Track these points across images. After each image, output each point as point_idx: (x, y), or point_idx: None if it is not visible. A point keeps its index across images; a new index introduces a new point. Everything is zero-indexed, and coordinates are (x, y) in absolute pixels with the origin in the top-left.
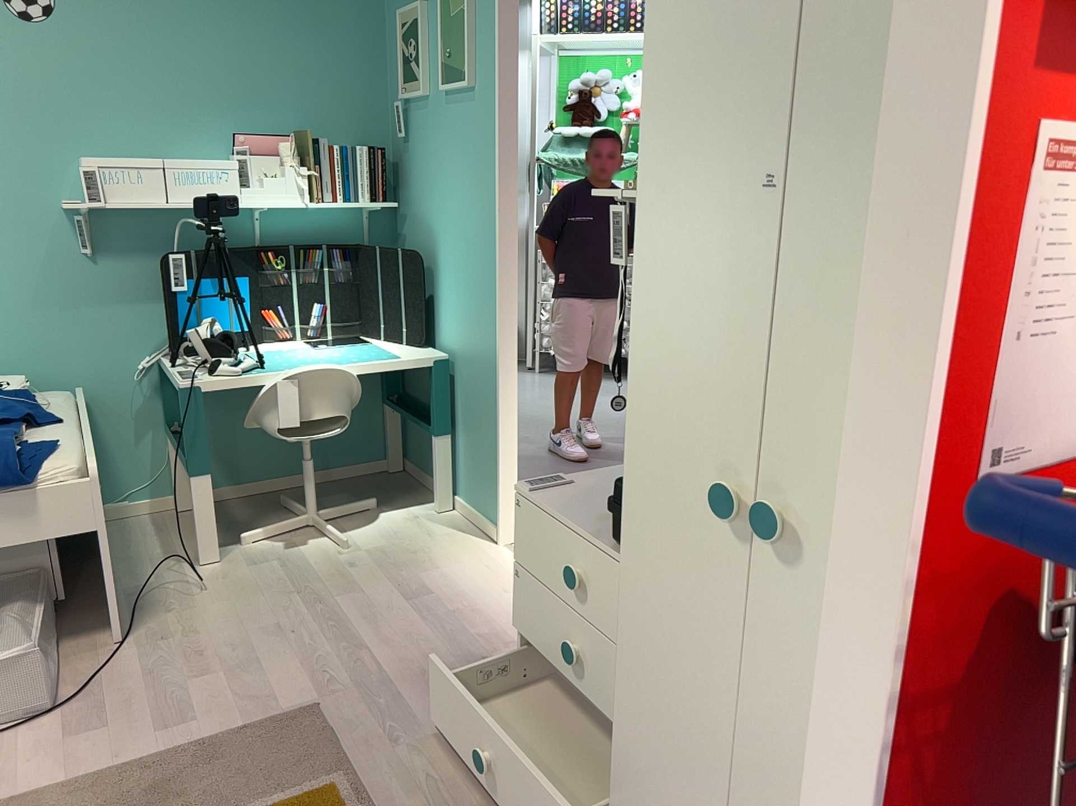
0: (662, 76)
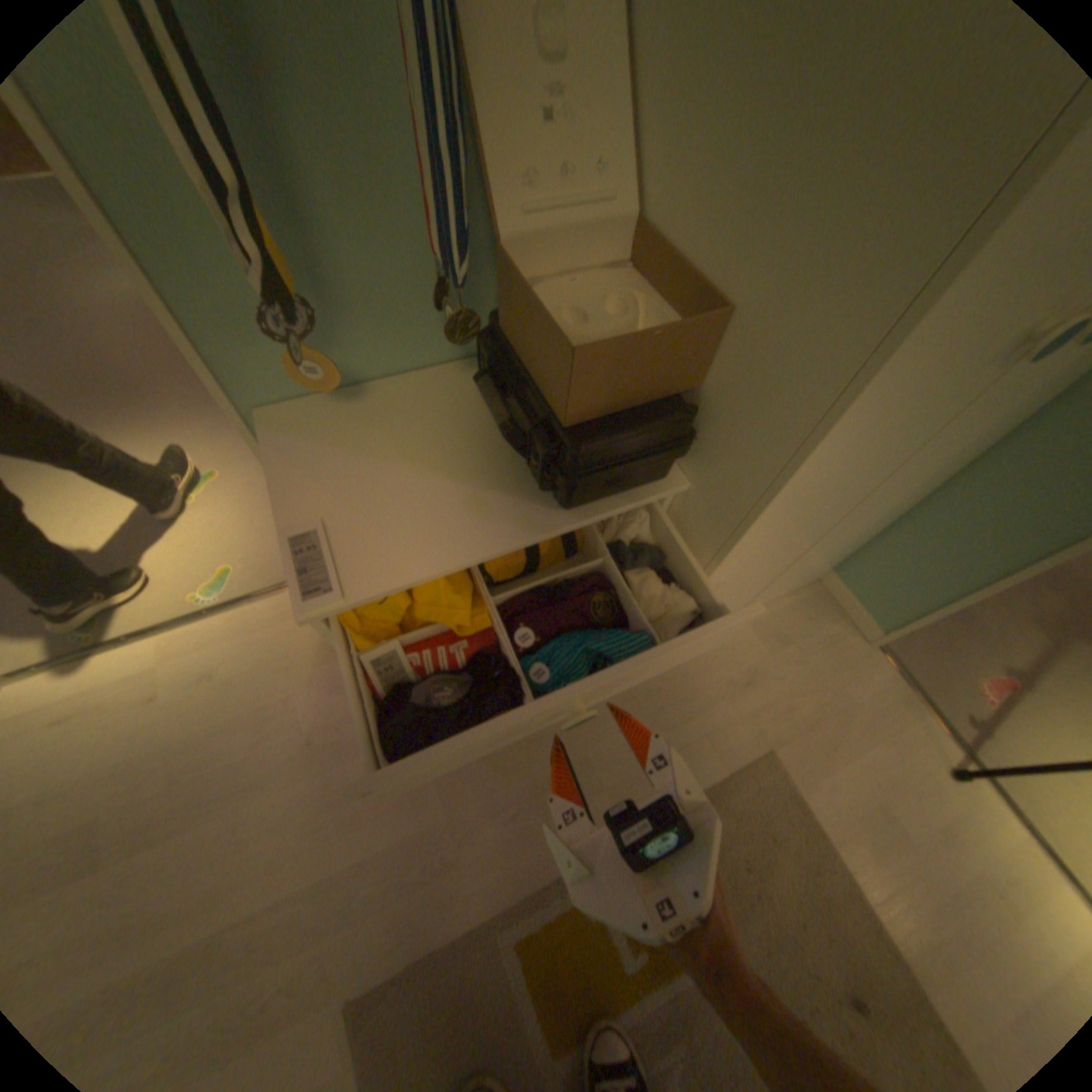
0: None
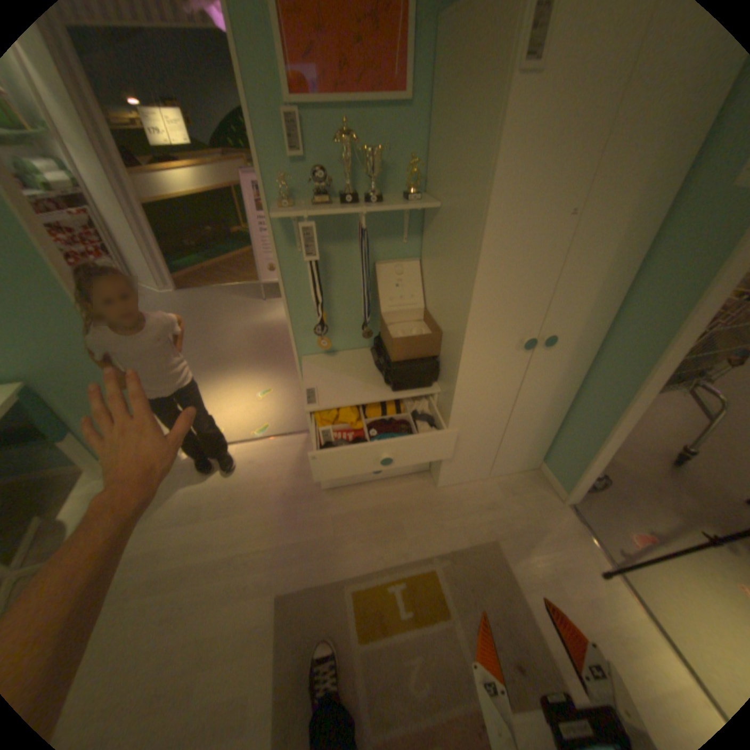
0: (515, 159)
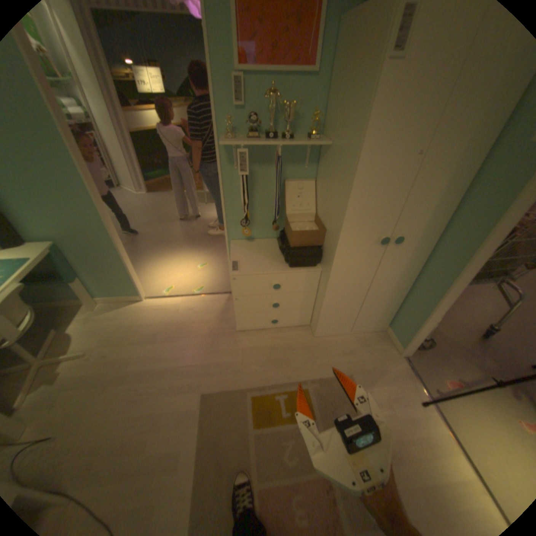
0: (382, 114)
